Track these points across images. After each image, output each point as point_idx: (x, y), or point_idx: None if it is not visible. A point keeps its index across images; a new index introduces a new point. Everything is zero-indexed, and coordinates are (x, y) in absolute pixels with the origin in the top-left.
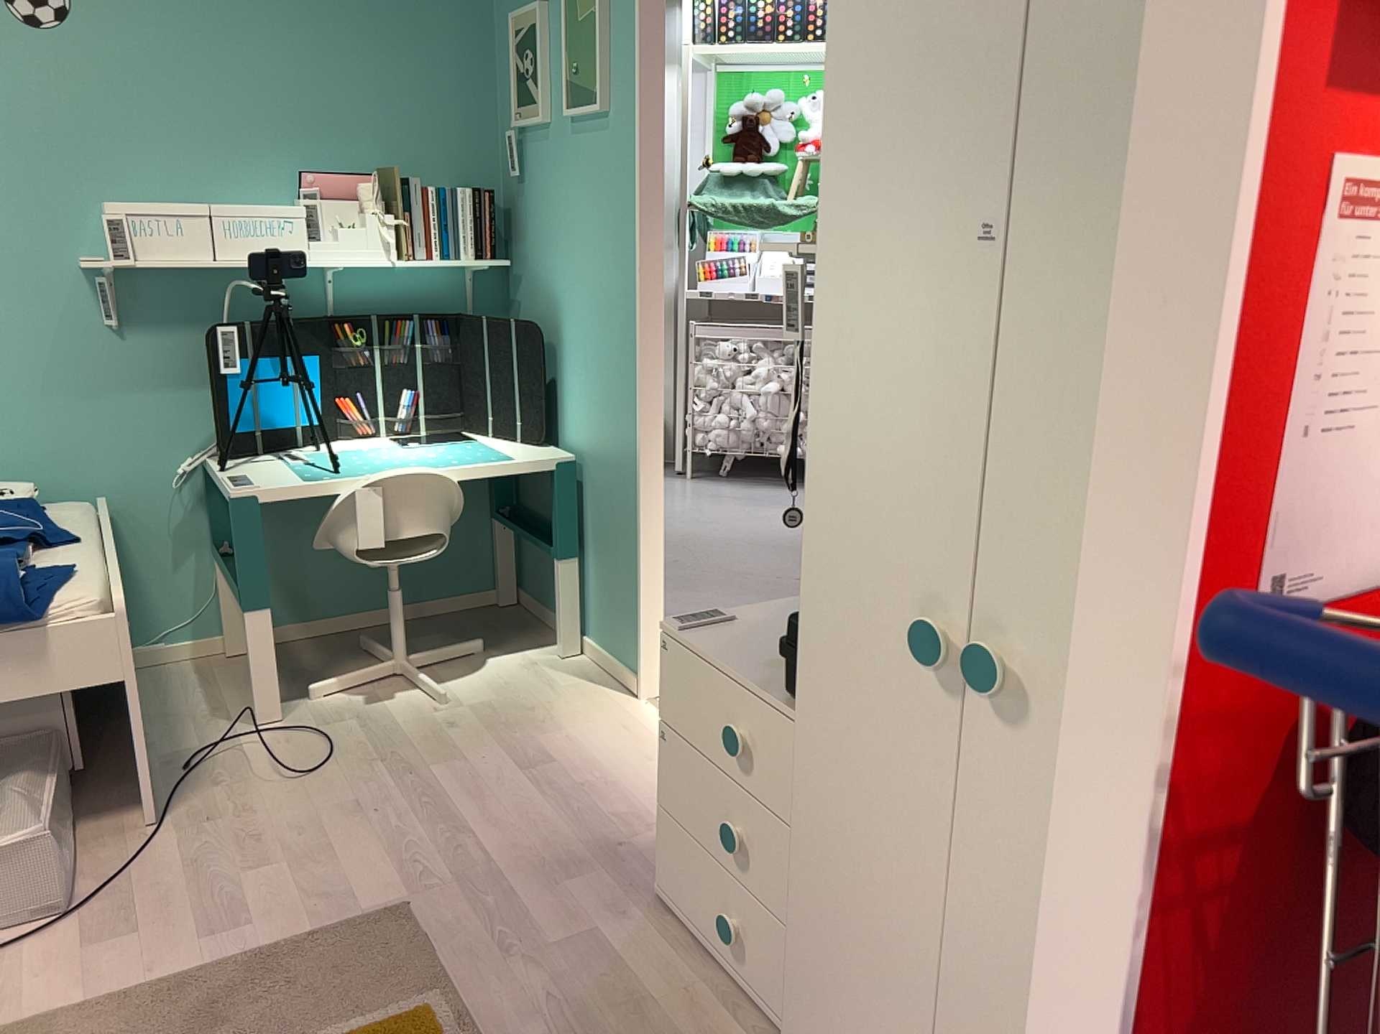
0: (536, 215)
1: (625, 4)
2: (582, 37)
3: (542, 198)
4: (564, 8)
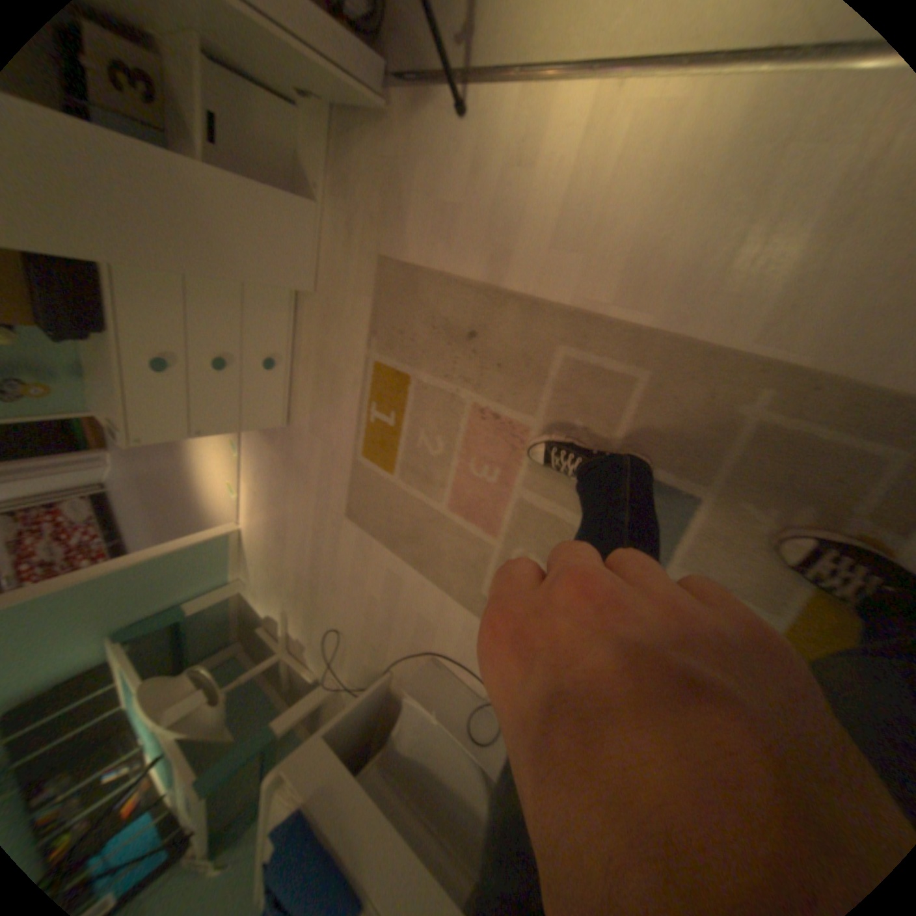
0: None
1: None
2: None
3: None
4: None
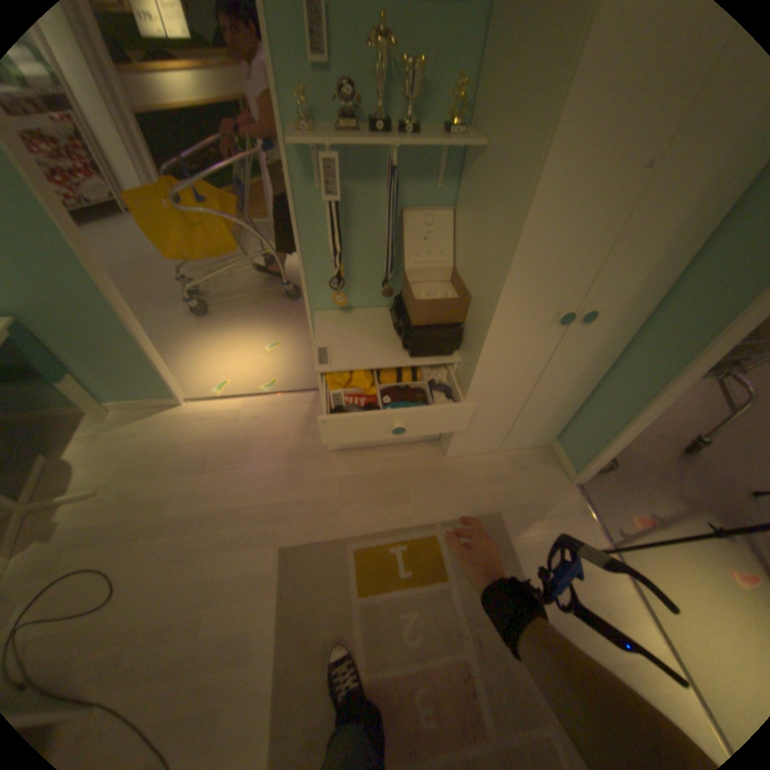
0: None
1: None
2: None
3: None
4: None
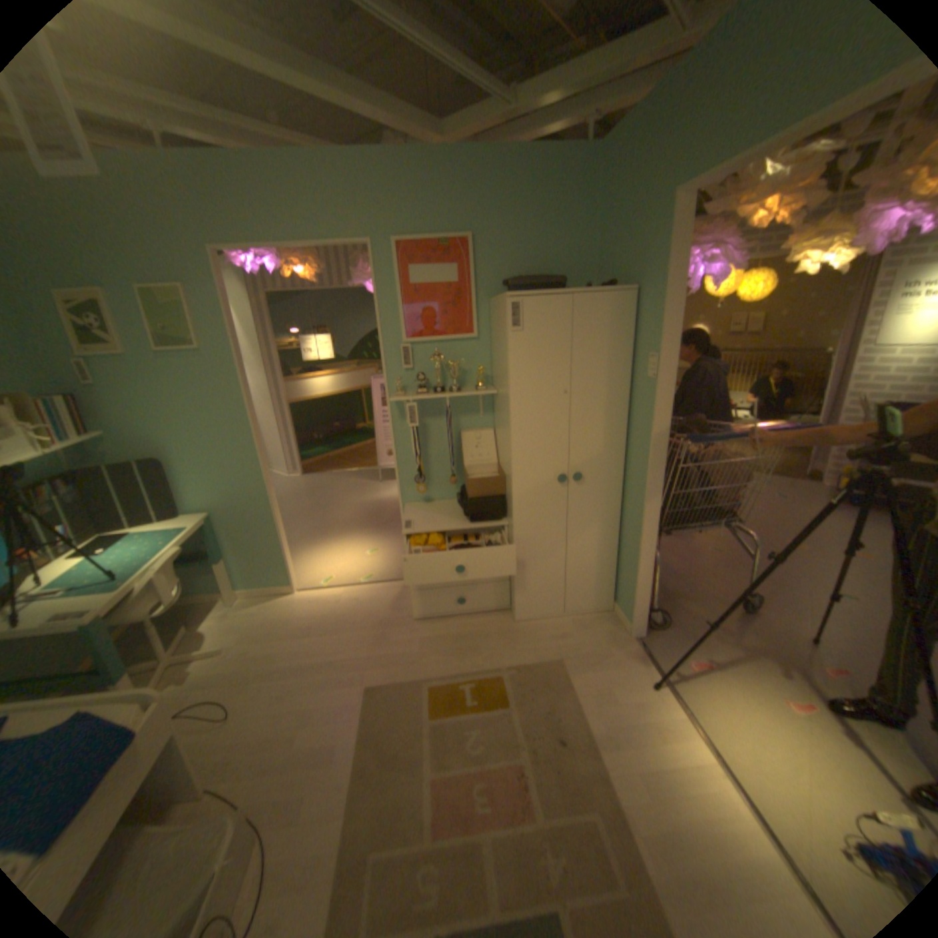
0: (116, 403)
1: (206, 299)
2: (166, 311)
3: (122, 393)
4: (129, 292)
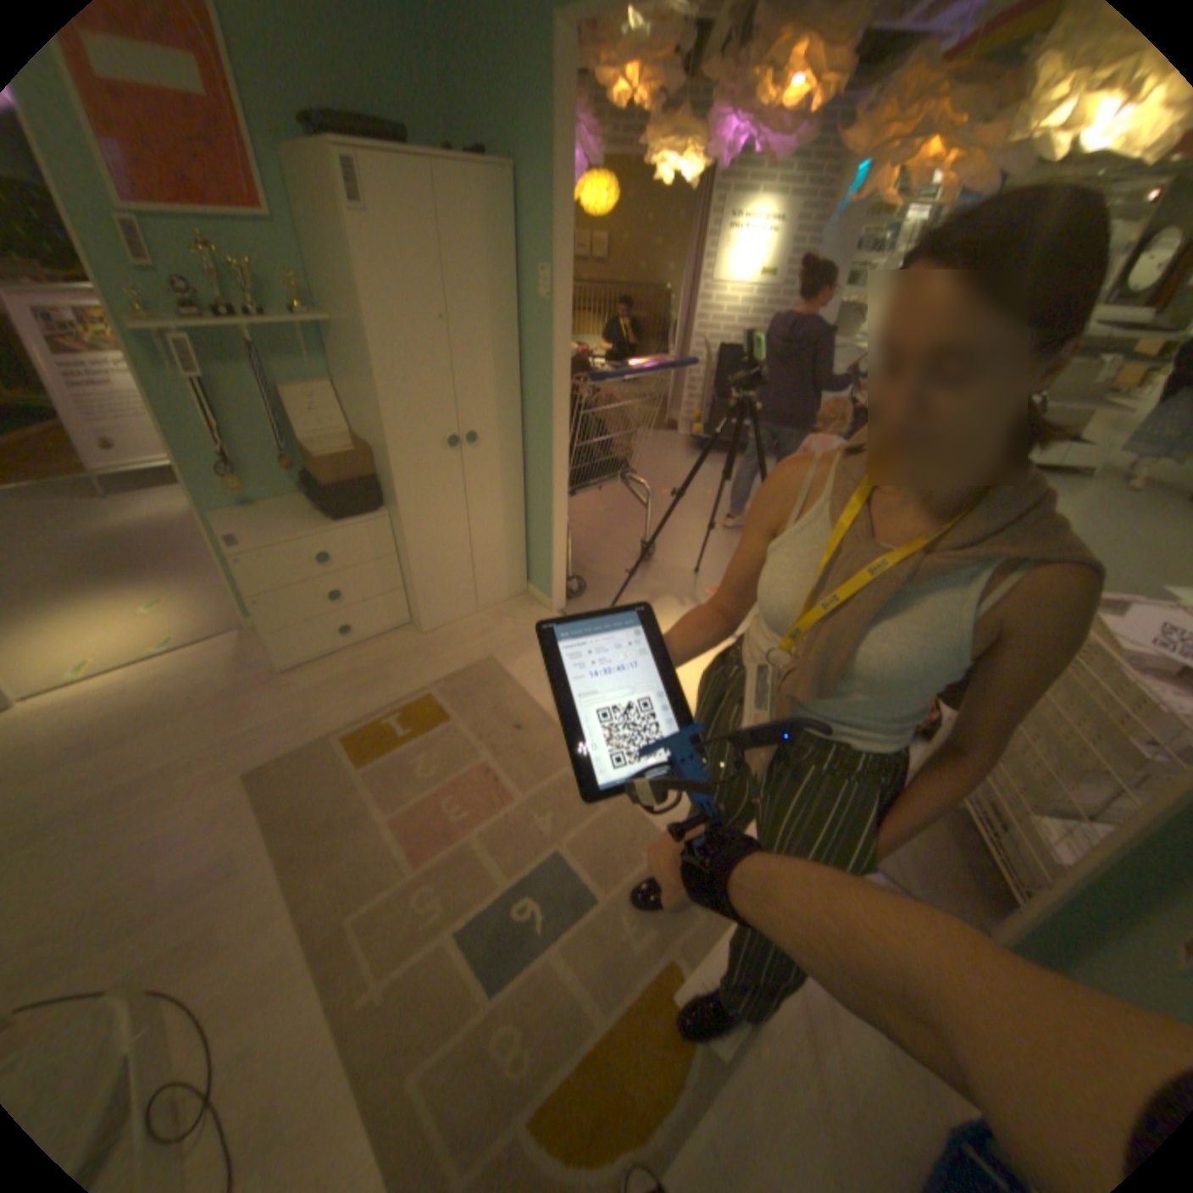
0: None
1: None
2: None
3: None
4: None
